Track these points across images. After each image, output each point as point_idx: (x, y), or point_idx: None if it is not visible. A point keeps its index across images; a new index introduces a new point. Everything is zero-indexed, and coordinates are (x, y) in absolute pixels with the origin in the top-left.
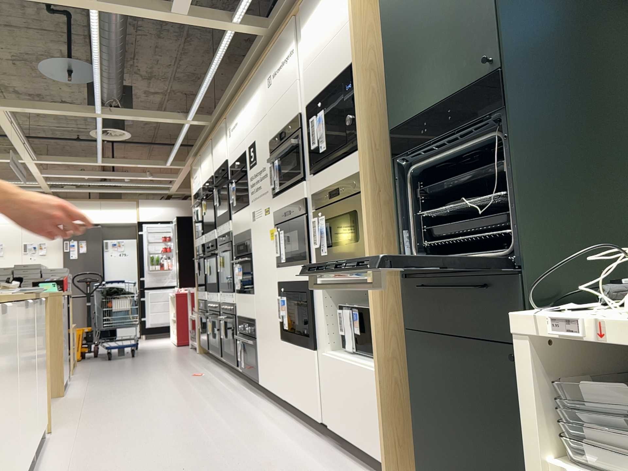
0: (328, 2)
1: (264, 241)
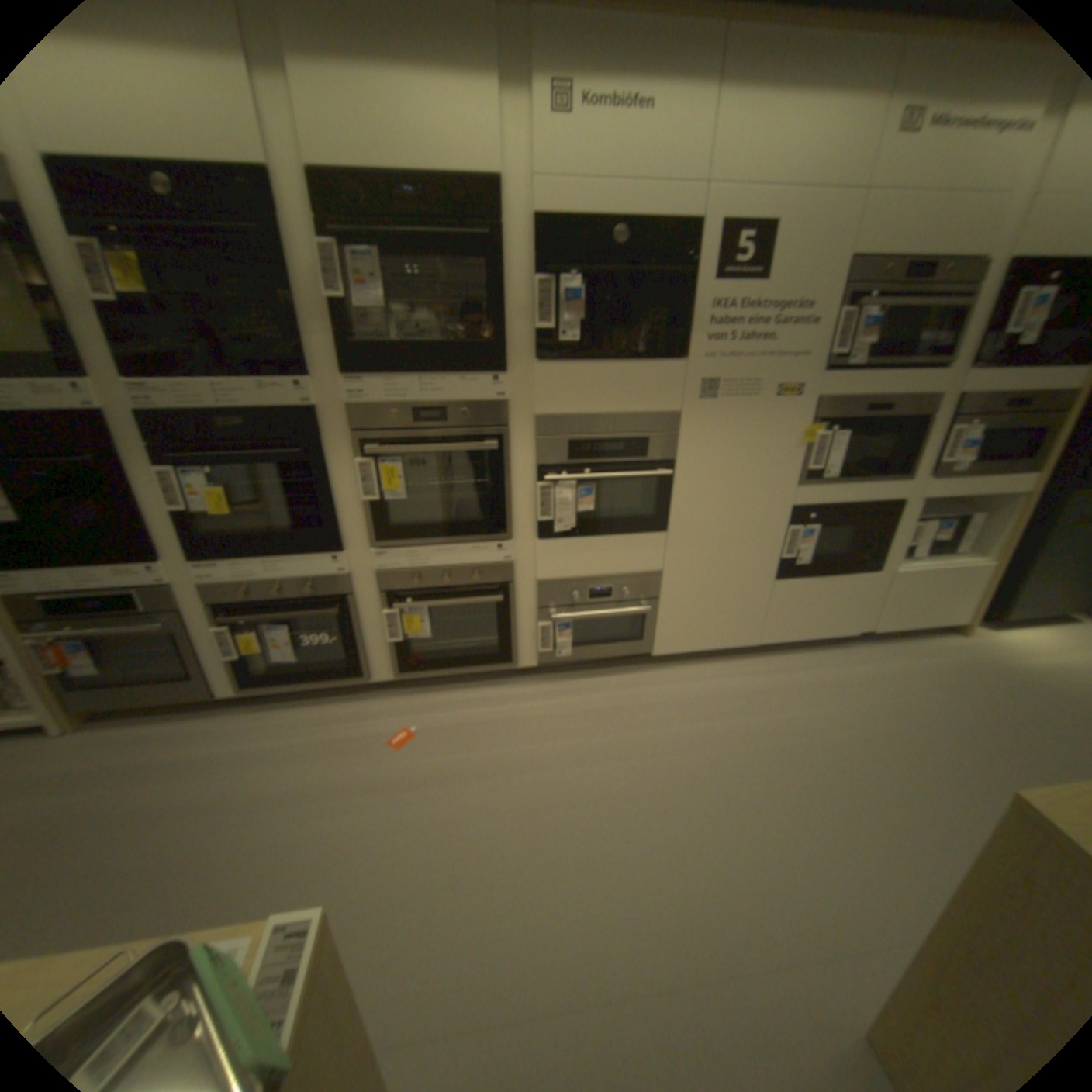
0: None
1: (758, 440)
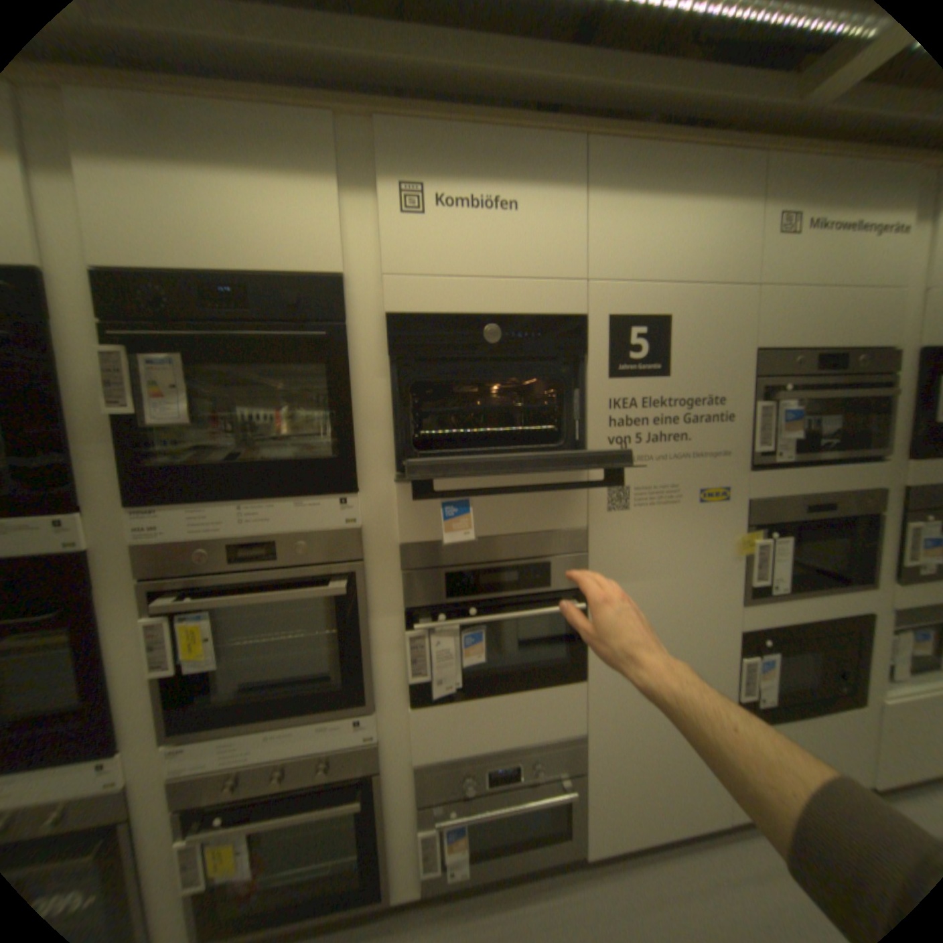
0: None
1: (686, 556)
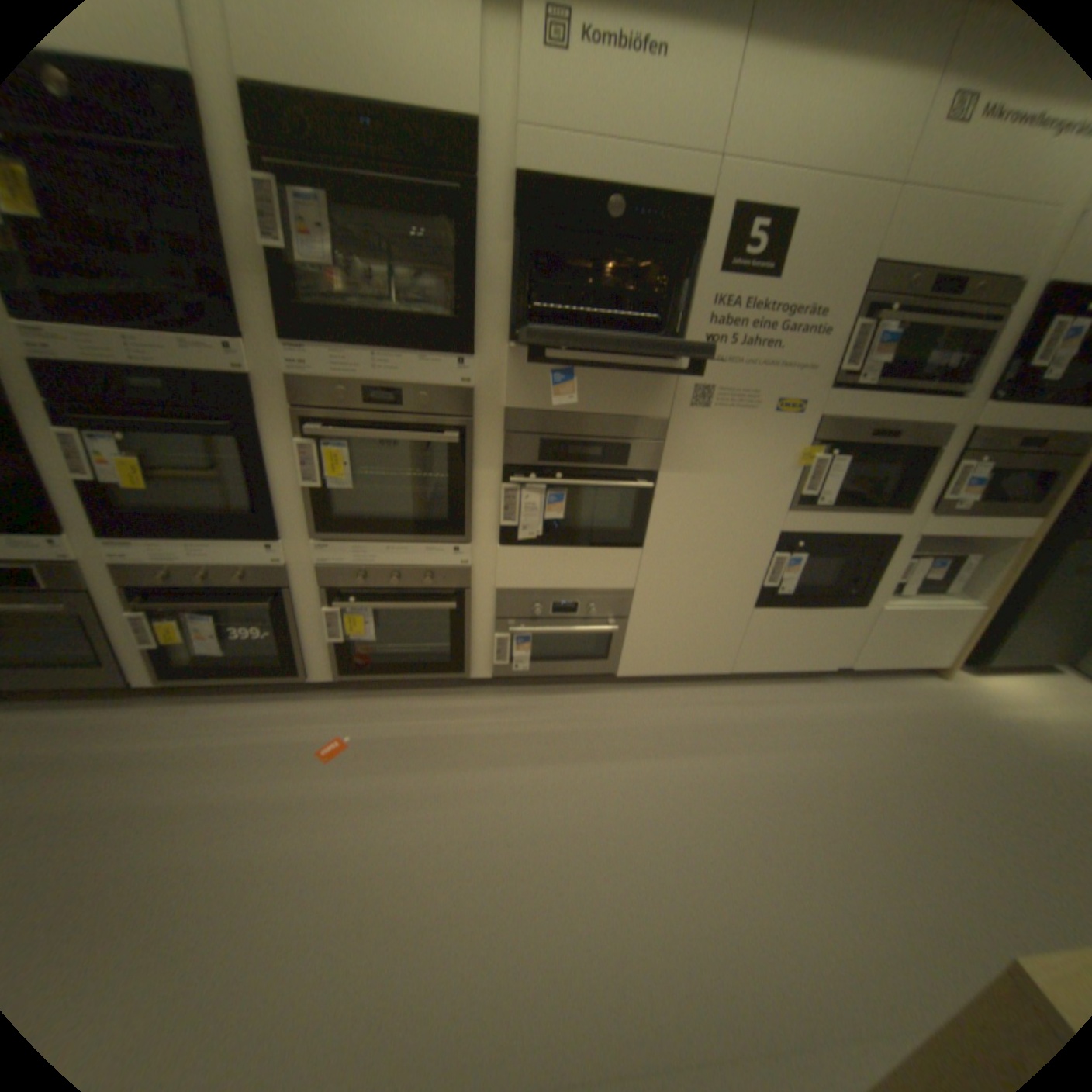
0: None
1: (750, 458)
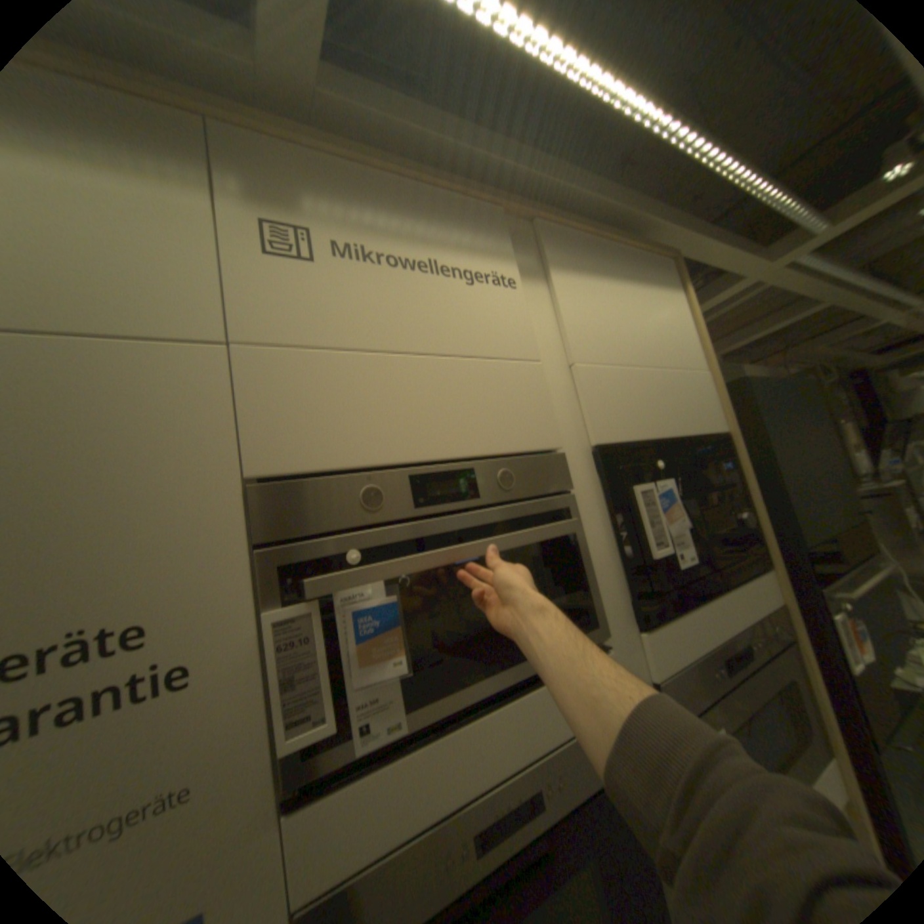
0: (644, 298)
1: None
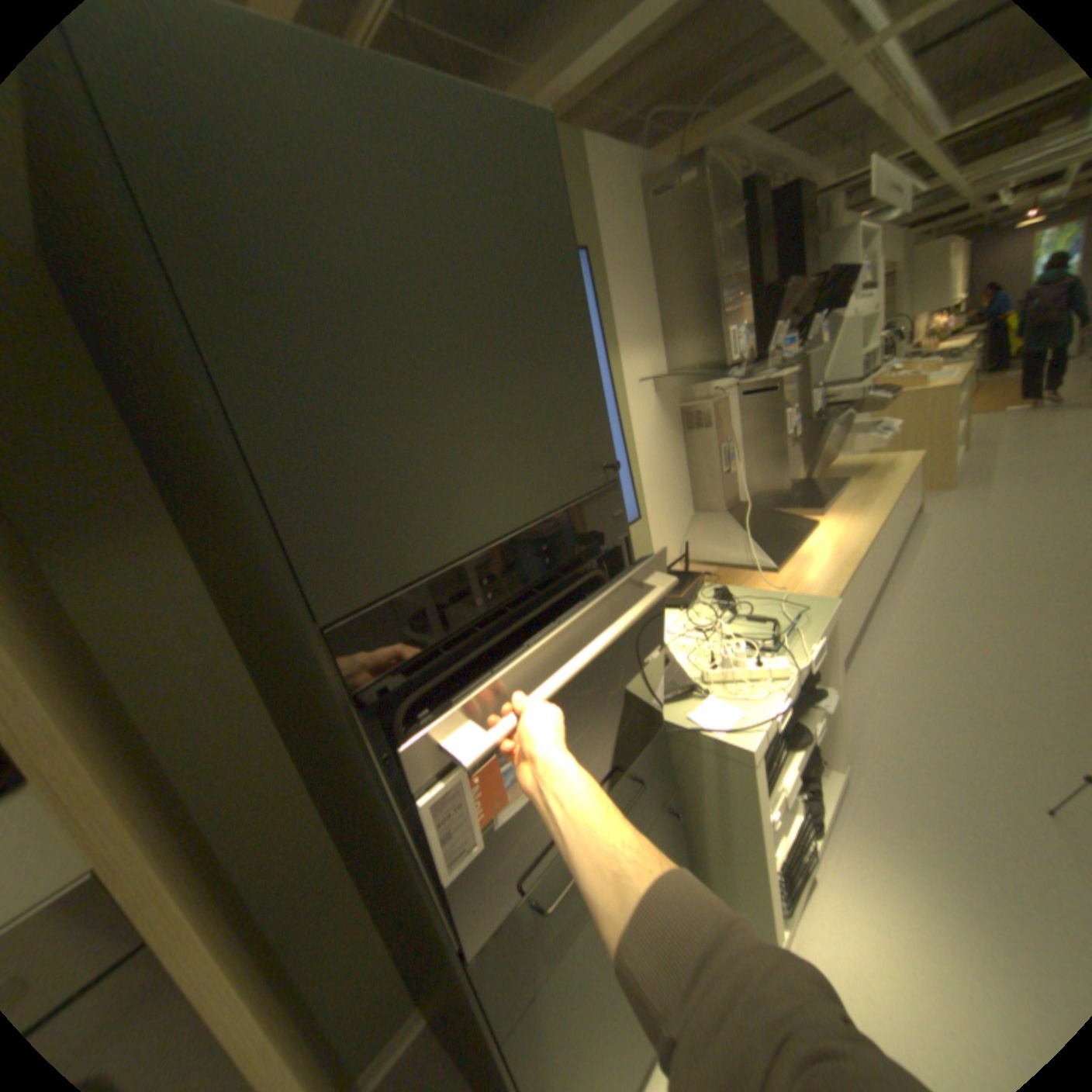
0: None
1: None
